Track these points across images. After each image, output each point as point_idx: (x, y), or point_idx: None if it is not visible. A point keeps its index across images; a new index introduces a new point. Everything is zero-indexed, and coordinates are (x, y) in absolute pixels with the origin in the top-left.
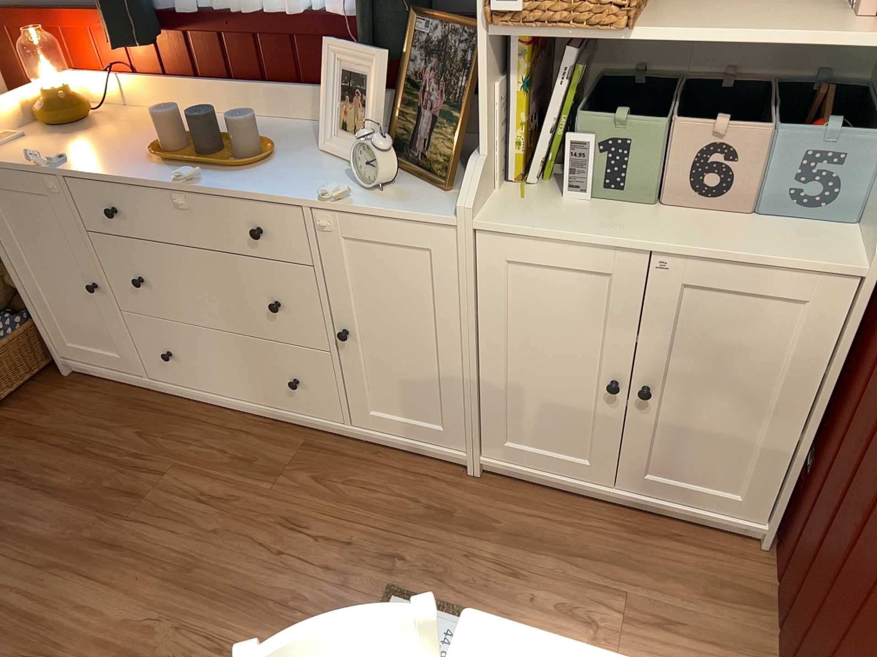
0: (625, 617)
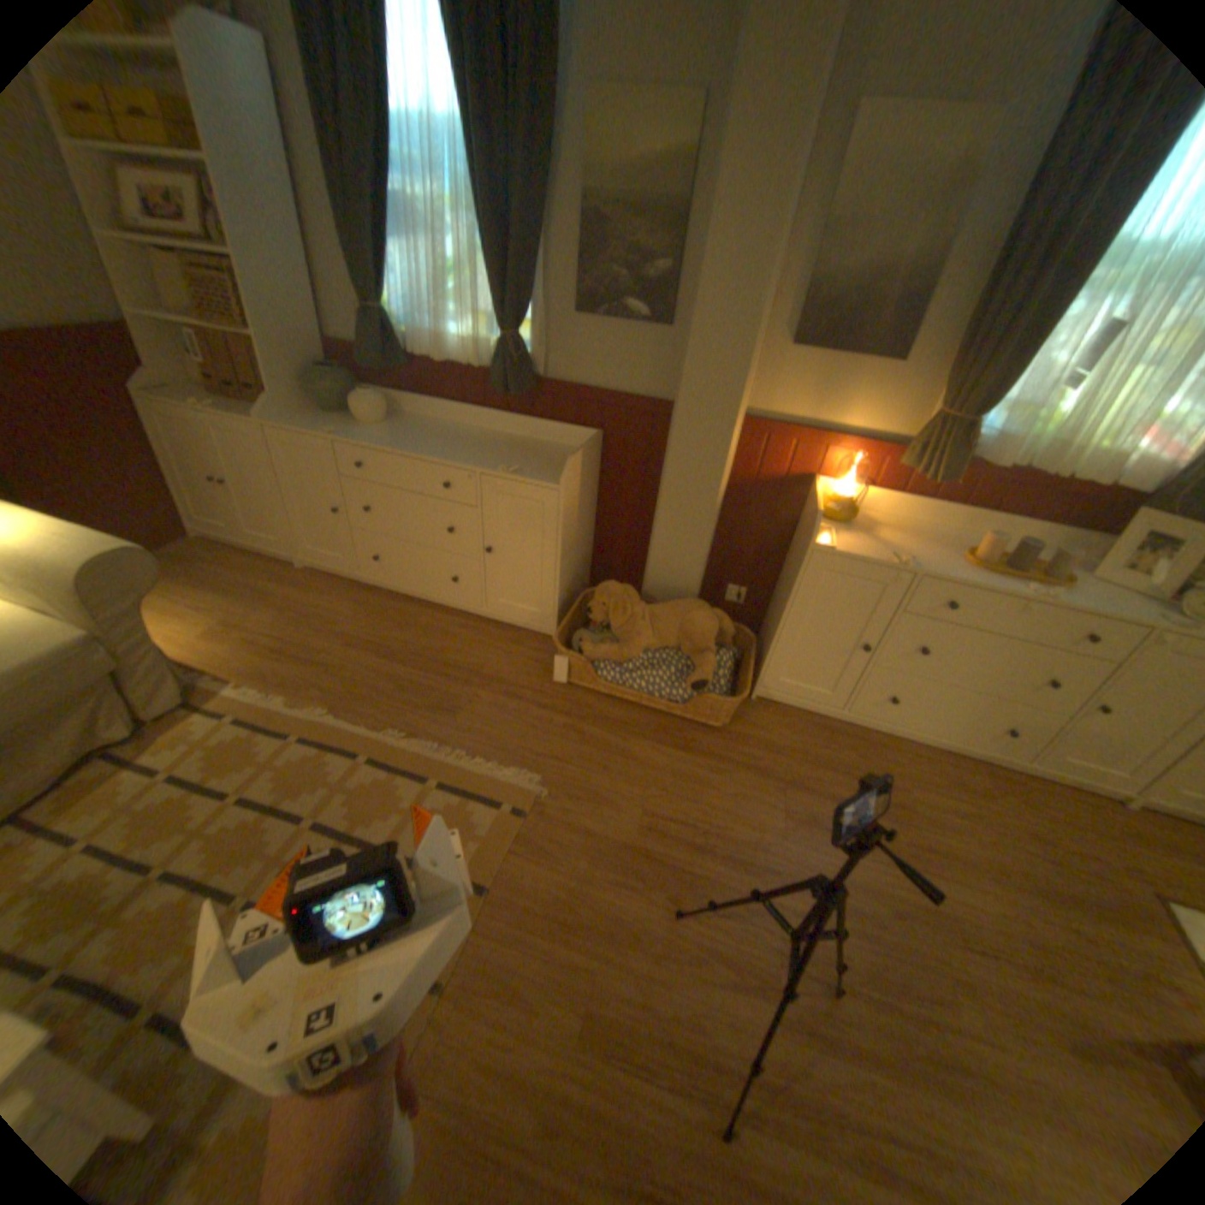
0: None
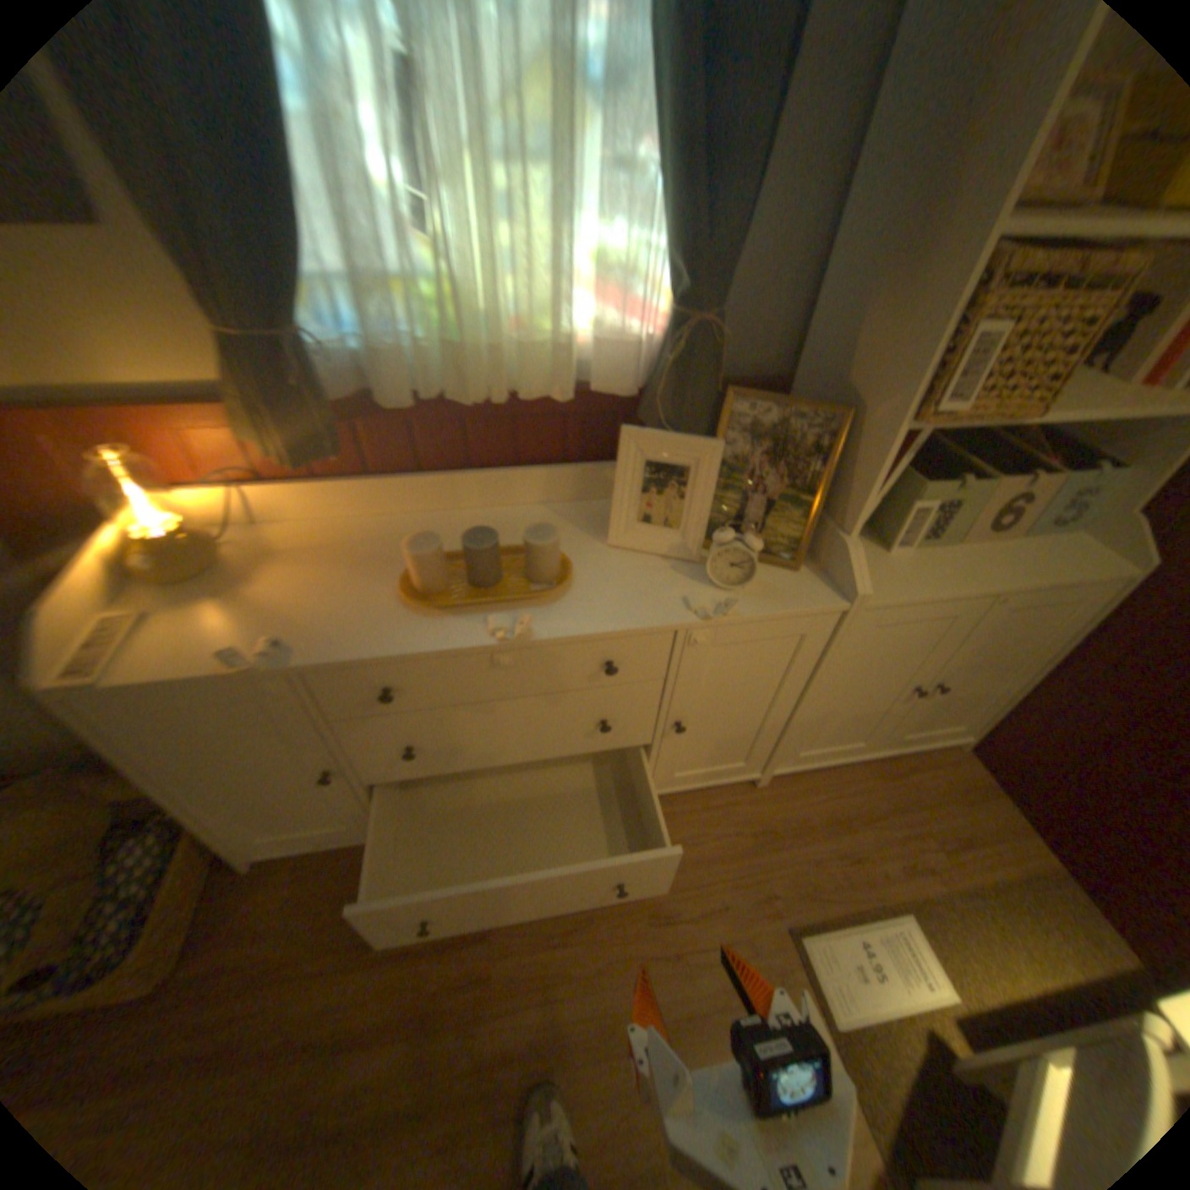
0: (949, 858)
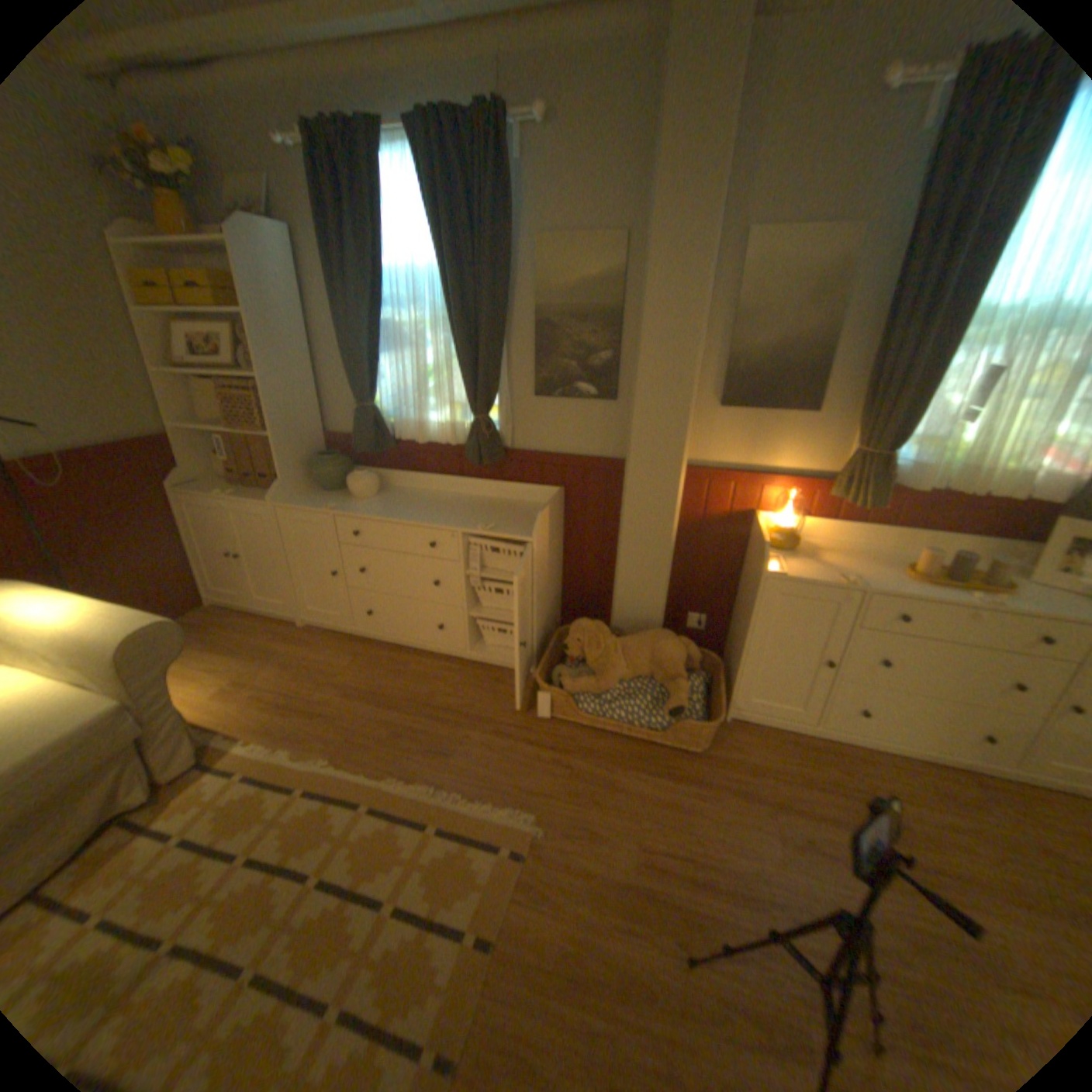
0: None
